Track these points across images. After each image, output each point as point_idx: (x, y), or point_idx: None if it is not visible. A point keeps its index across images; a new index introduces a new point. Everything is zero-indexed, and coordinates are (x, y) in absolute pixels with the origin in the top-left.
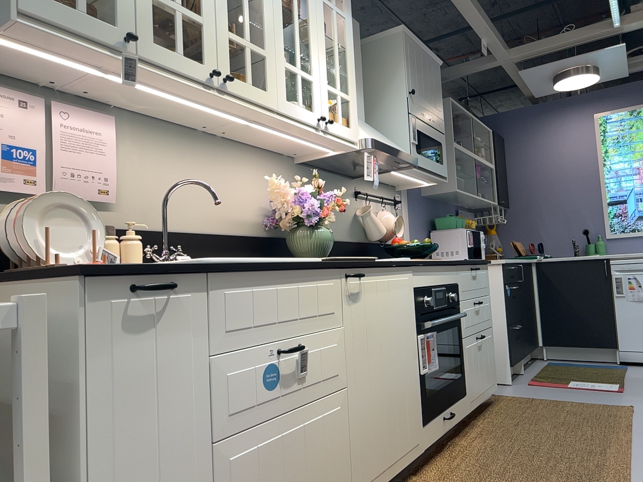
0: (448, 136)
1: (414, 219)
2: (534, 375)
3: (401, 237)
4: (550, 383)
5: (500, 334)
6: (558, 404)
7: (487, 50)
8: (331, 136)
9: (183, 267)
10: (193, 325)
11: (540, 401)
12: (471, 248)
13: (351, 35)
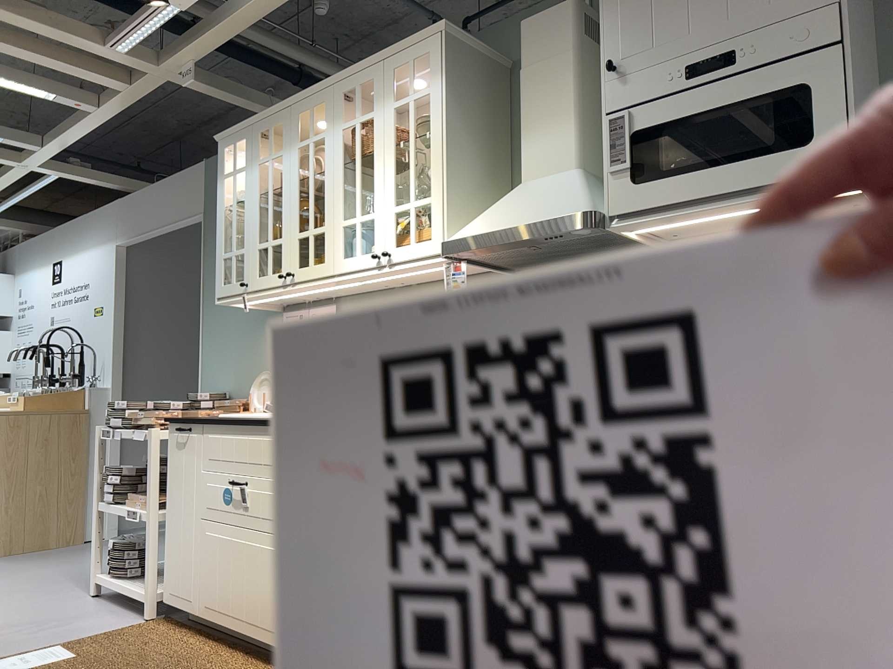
0: None
1: None
2: None
3: None
4: None
5: None
6: None
7: None
8: (397, 266)
9: (191, 420)
10: (197, 451)
11: None
12: None
13: (436, 107)
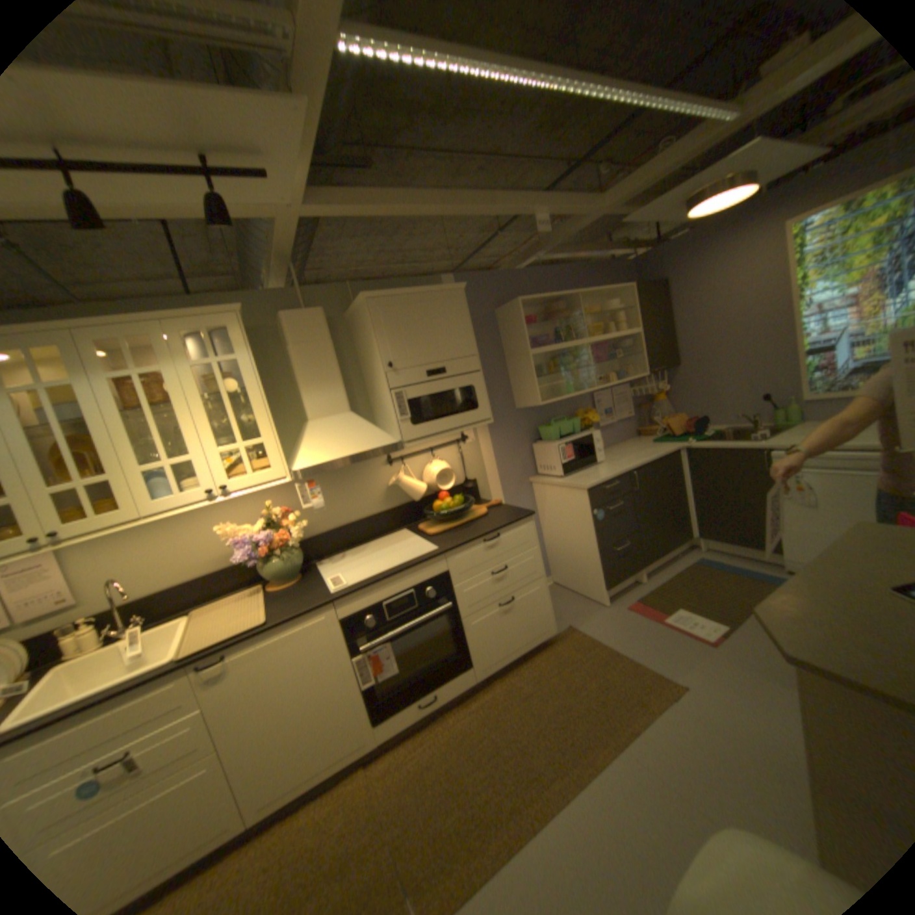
0: (523, 344)
1: (499, 442)
2: (652, 591)
3: (476, 471)
4: (651, 612)
5: (594, 559)
6: (609, 665)
7: (550, 222)
8: (237, 494)
9: None
10: None
11: (599, 653)
12: (567, 463)
13: (250, 371)
